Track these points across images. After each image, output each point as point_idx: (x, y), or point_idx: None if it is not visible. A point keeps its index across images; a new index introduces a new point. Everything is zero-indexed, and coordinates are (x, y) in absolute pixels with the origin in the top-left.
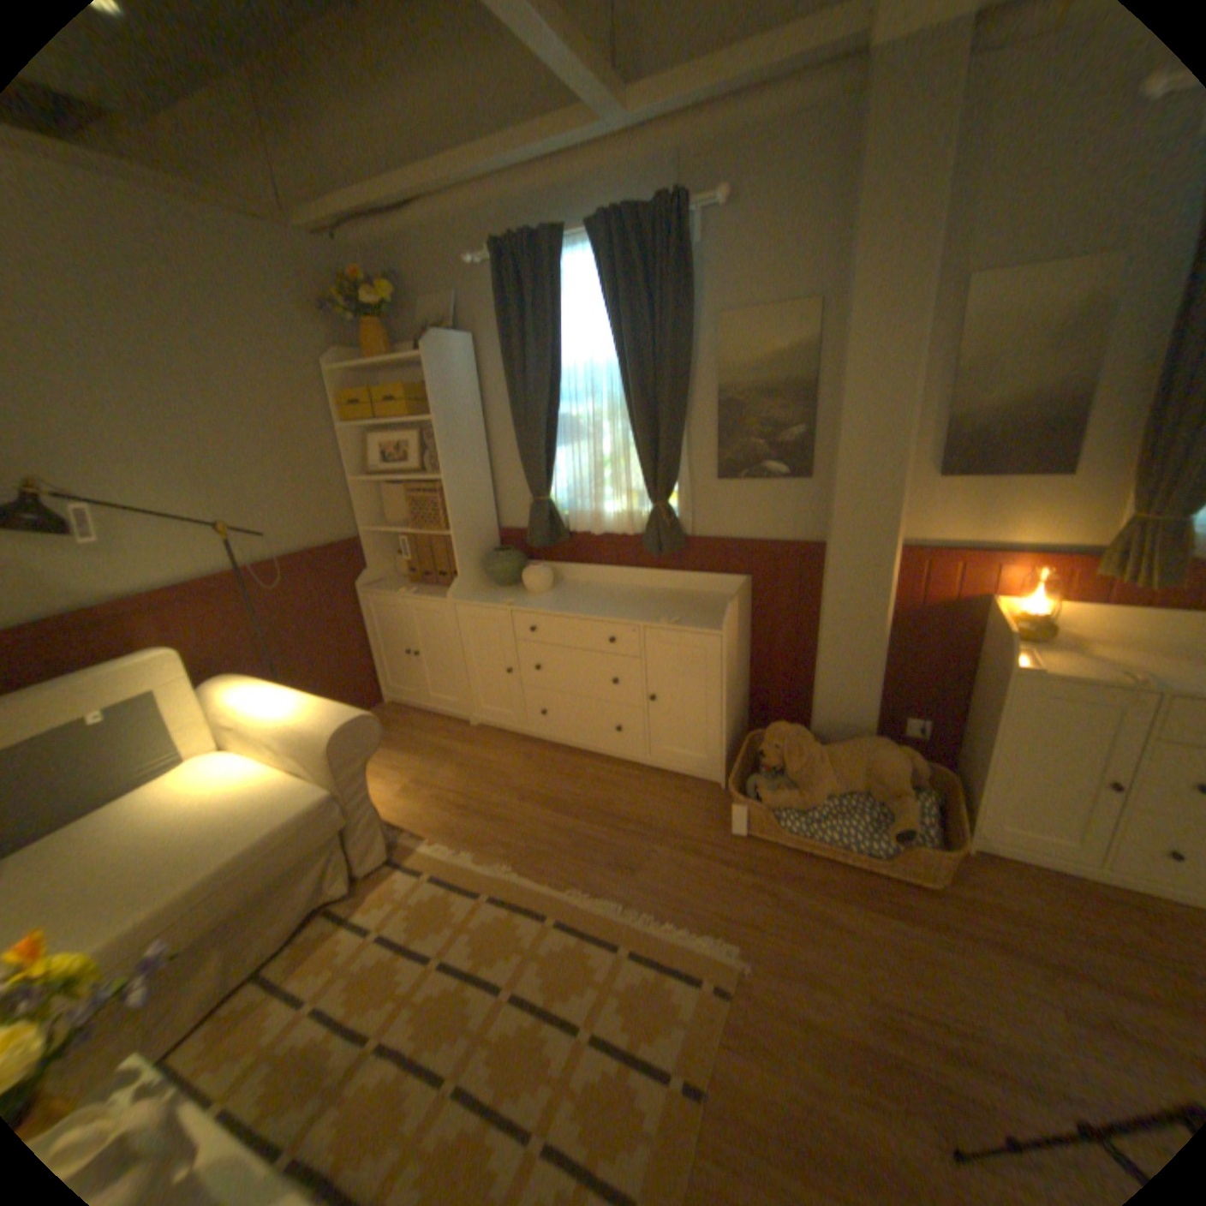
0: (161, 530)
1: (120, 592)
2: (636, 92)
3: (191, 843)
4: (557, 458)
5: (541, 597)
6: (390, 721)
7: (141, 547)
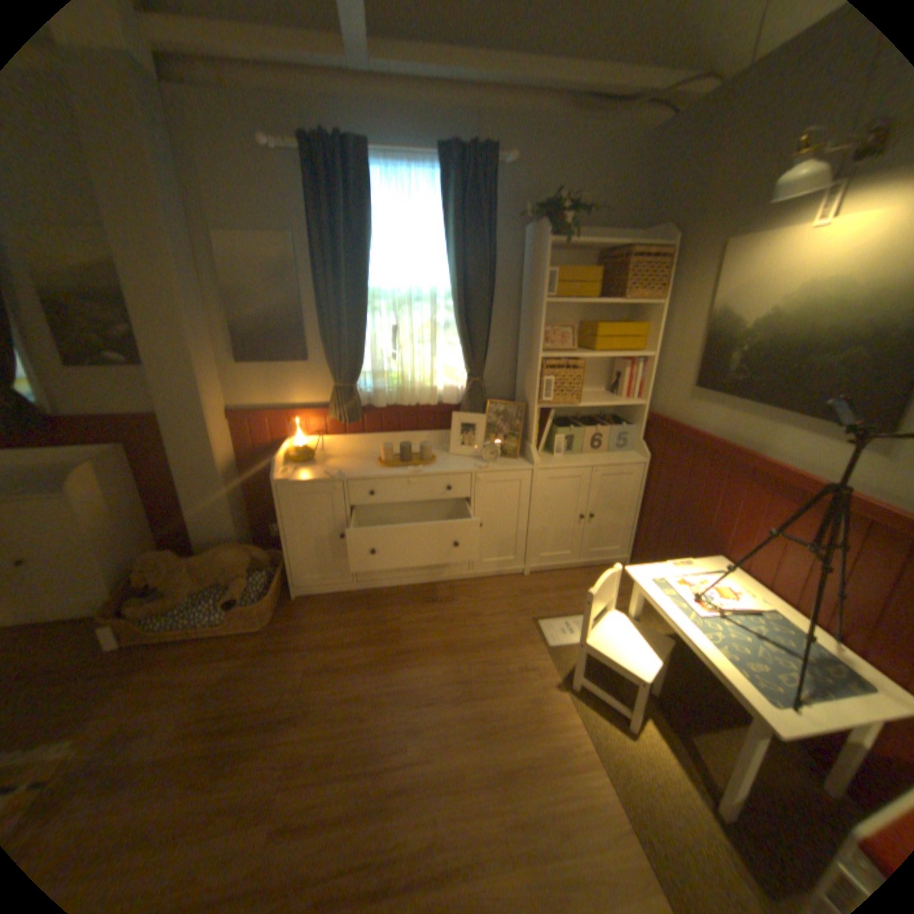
0: None
1: None
2: None
3: None
4: None
5: None
6: None
7: None
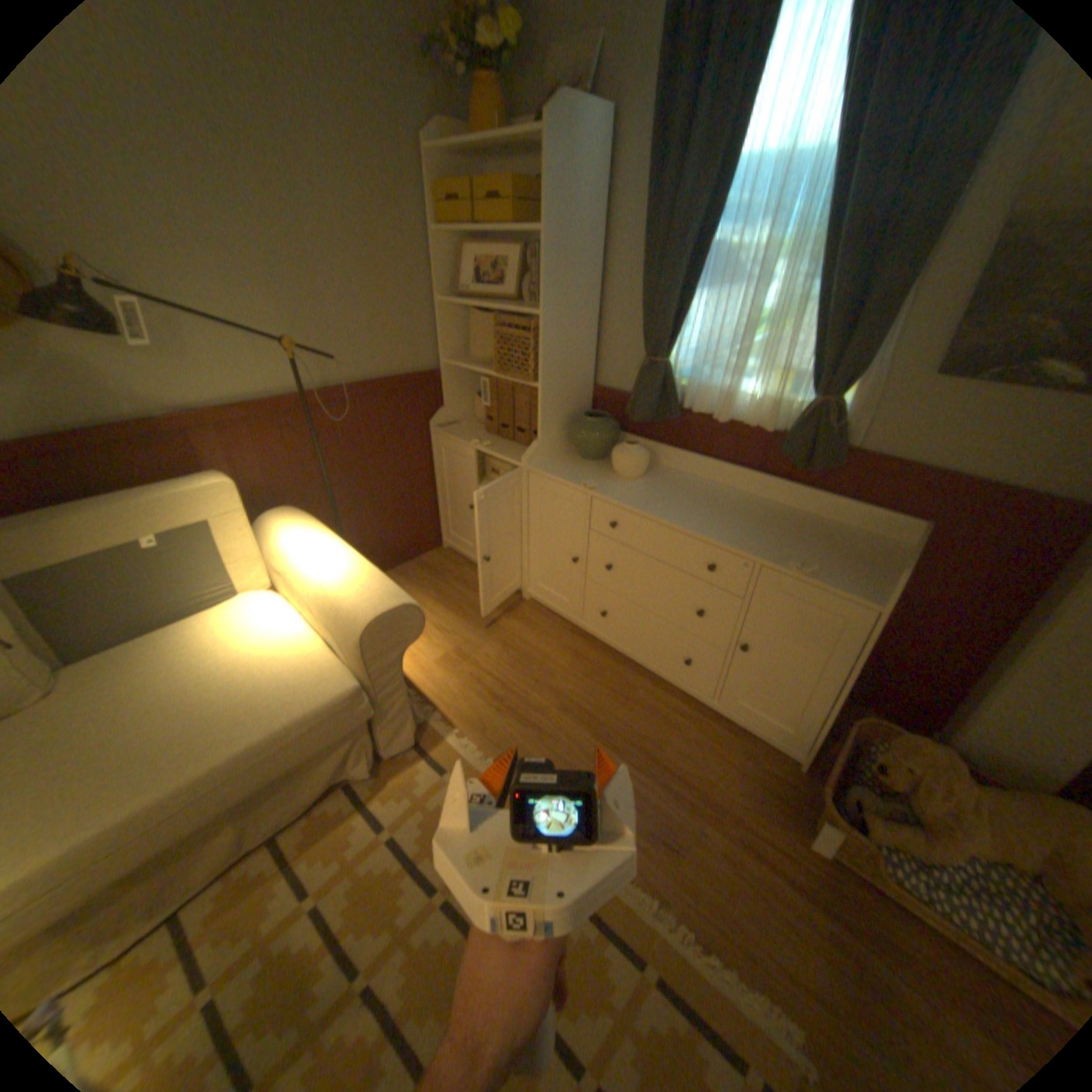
0: (228, 337)
1: (184, 402)
2: None
3: (210, 715)
4: (694, 305)
5: (631, 485)
6: (445, 571)
7: (206, 354)
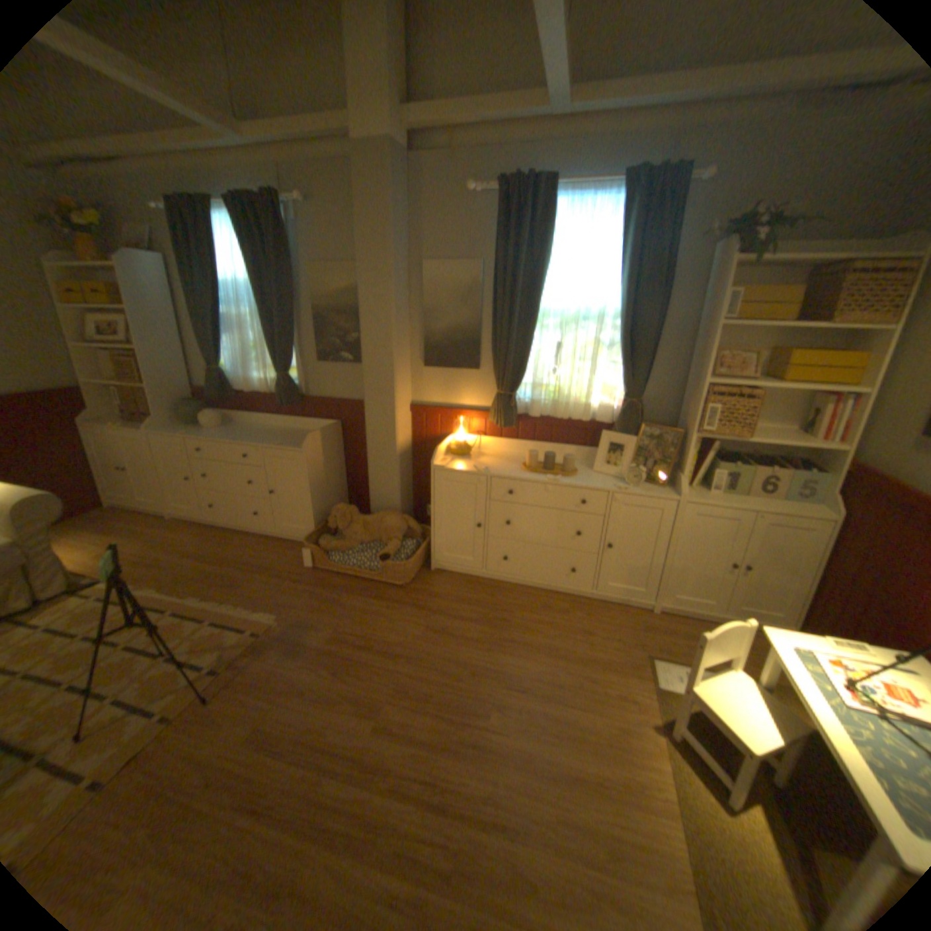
0: None
1: None
2: (245, 128)
3: None
4: (219, 343)
5: (208, 432)
6: (102, 520)
7: None
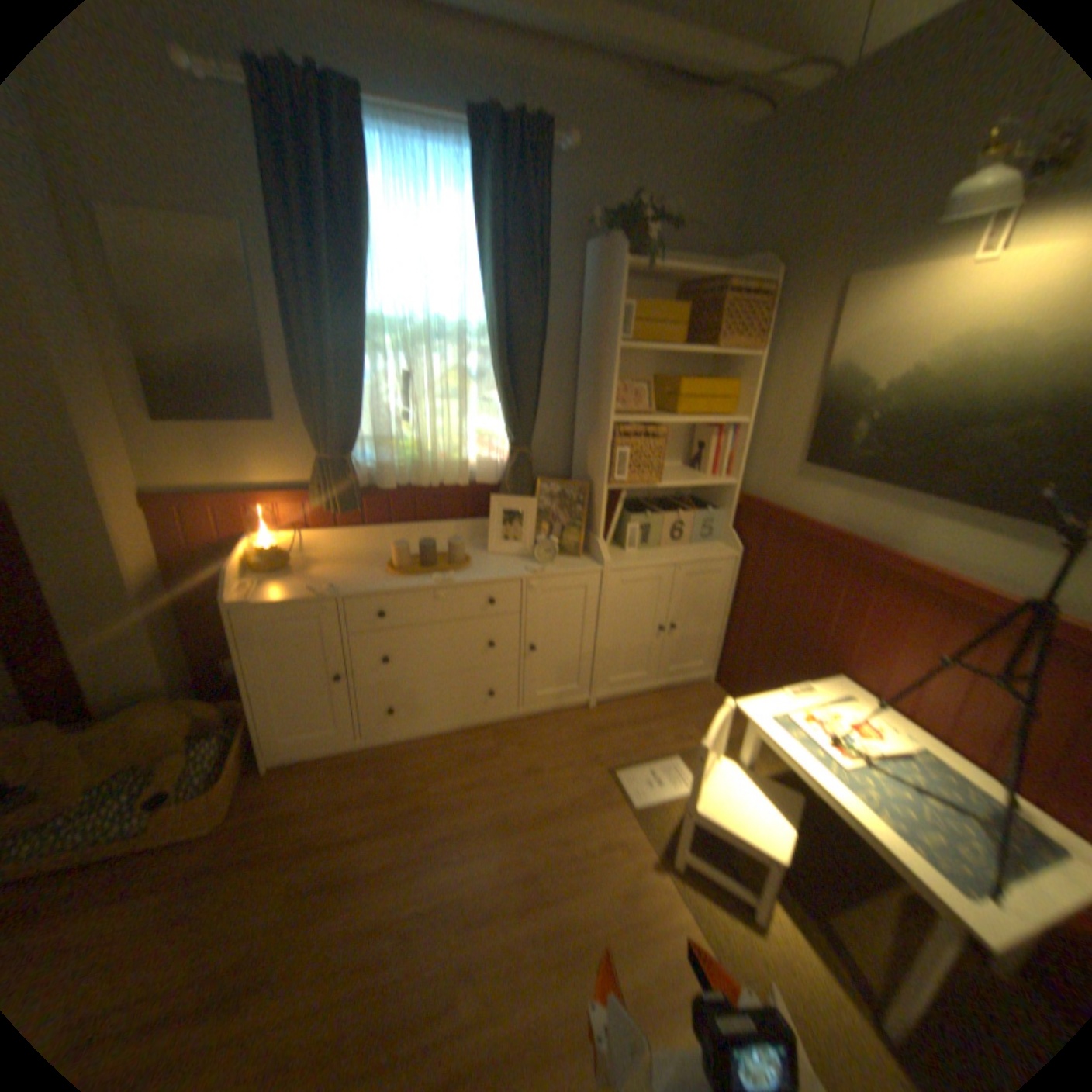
0: None
1: None
2: None
3: None
4: None
5: None
6: None
7: None
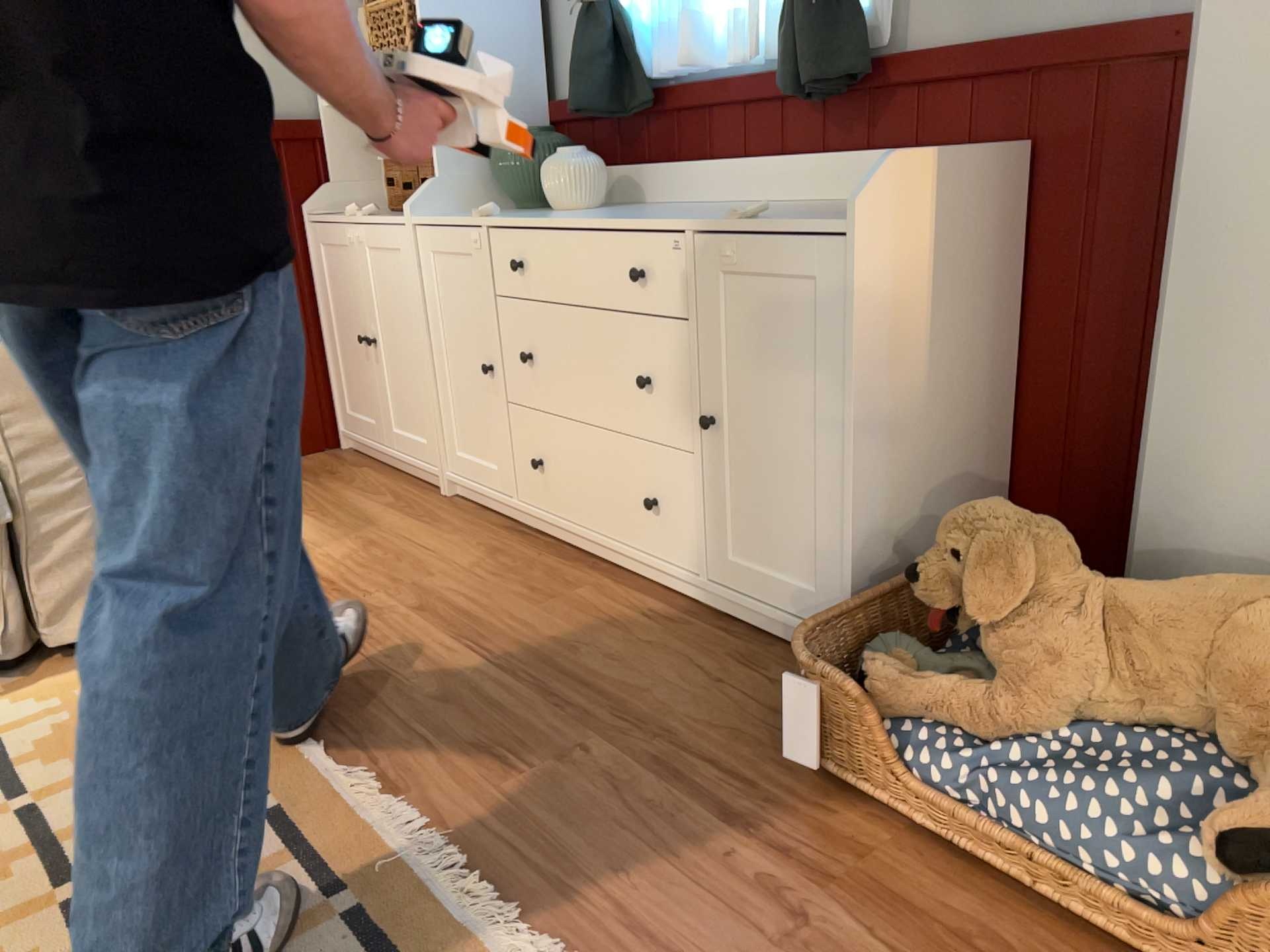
0: None
1: None
2: None
3: None
4: None
5: (560, 214)
6: (325, 472)
7: None
